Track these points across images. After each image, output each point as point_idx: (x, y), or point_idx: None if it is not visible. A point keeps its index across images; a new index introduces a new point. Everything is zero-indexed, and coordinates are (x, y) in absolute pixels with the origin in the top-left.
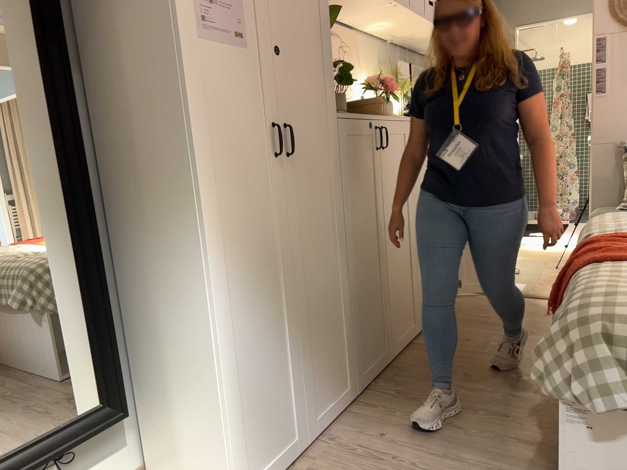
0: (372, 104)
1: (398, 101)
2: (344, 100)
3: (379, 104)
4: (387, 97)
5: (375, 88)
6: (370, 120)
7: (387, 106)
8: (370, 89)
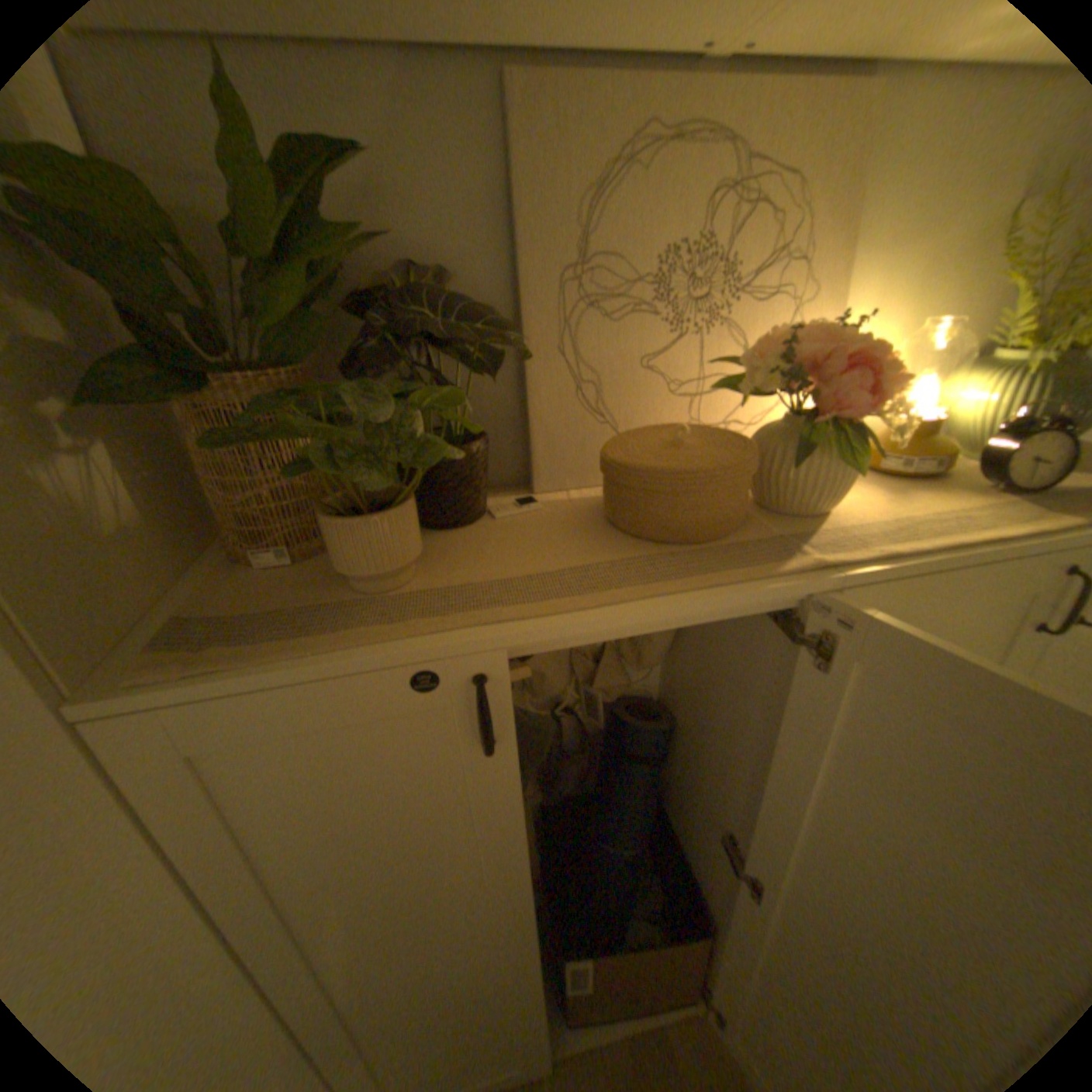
0: (663, 491)
1: (862, 464)
2: (358, 540)
3: (697, 491)
4: (811, 434)
5: (780, 384)
6: (414, 665)
7: (810, 469)
8: (752, 386)
